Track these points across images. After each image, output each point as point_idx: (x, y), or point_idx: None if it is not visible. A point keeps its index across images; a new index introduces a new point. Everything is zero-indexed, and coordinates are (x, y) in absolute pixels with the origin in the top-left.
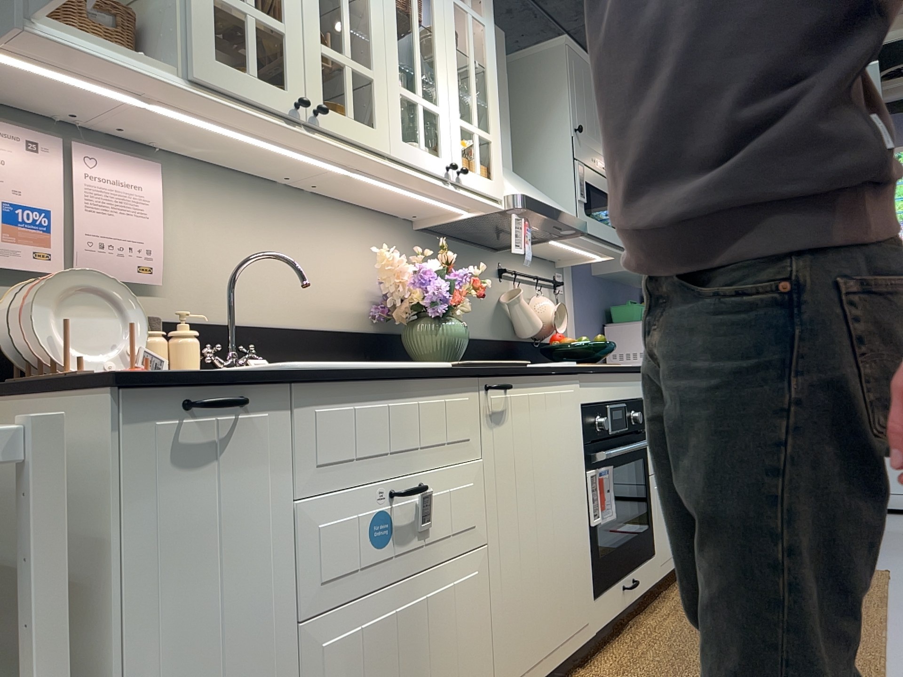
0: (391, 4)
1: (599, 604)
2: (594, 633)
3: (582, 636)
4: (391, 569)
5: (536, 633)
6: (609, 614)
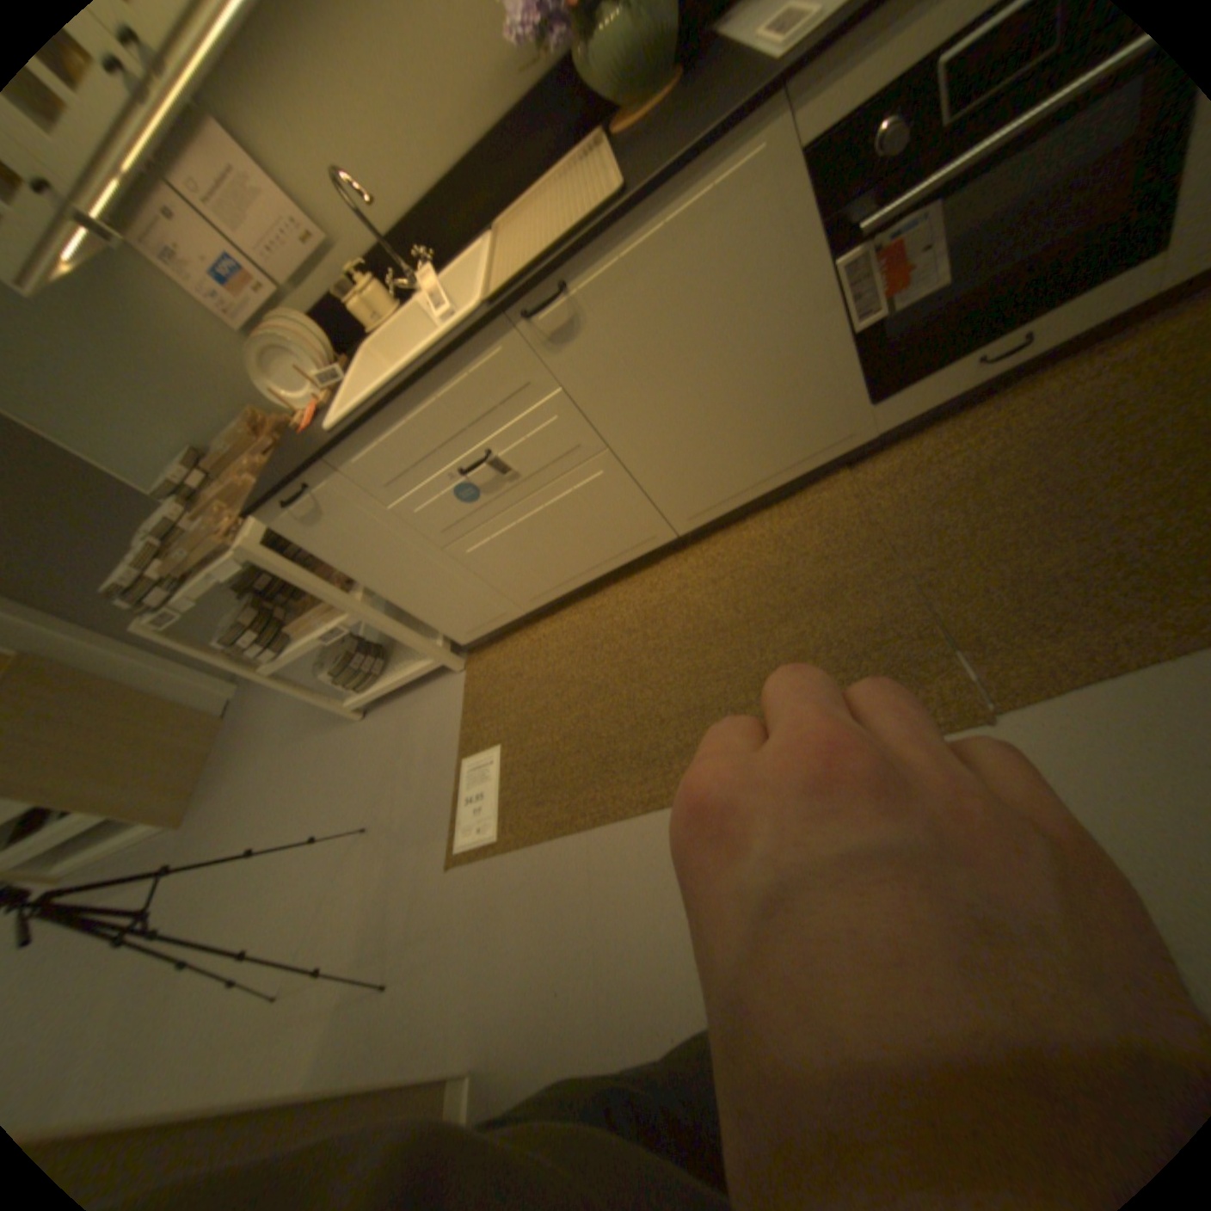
0: None
1: (889, 405)
2: (879, 434)
3: (838, 448)
4: (498, 505)
5: (727, 476)
6: (922, 405)
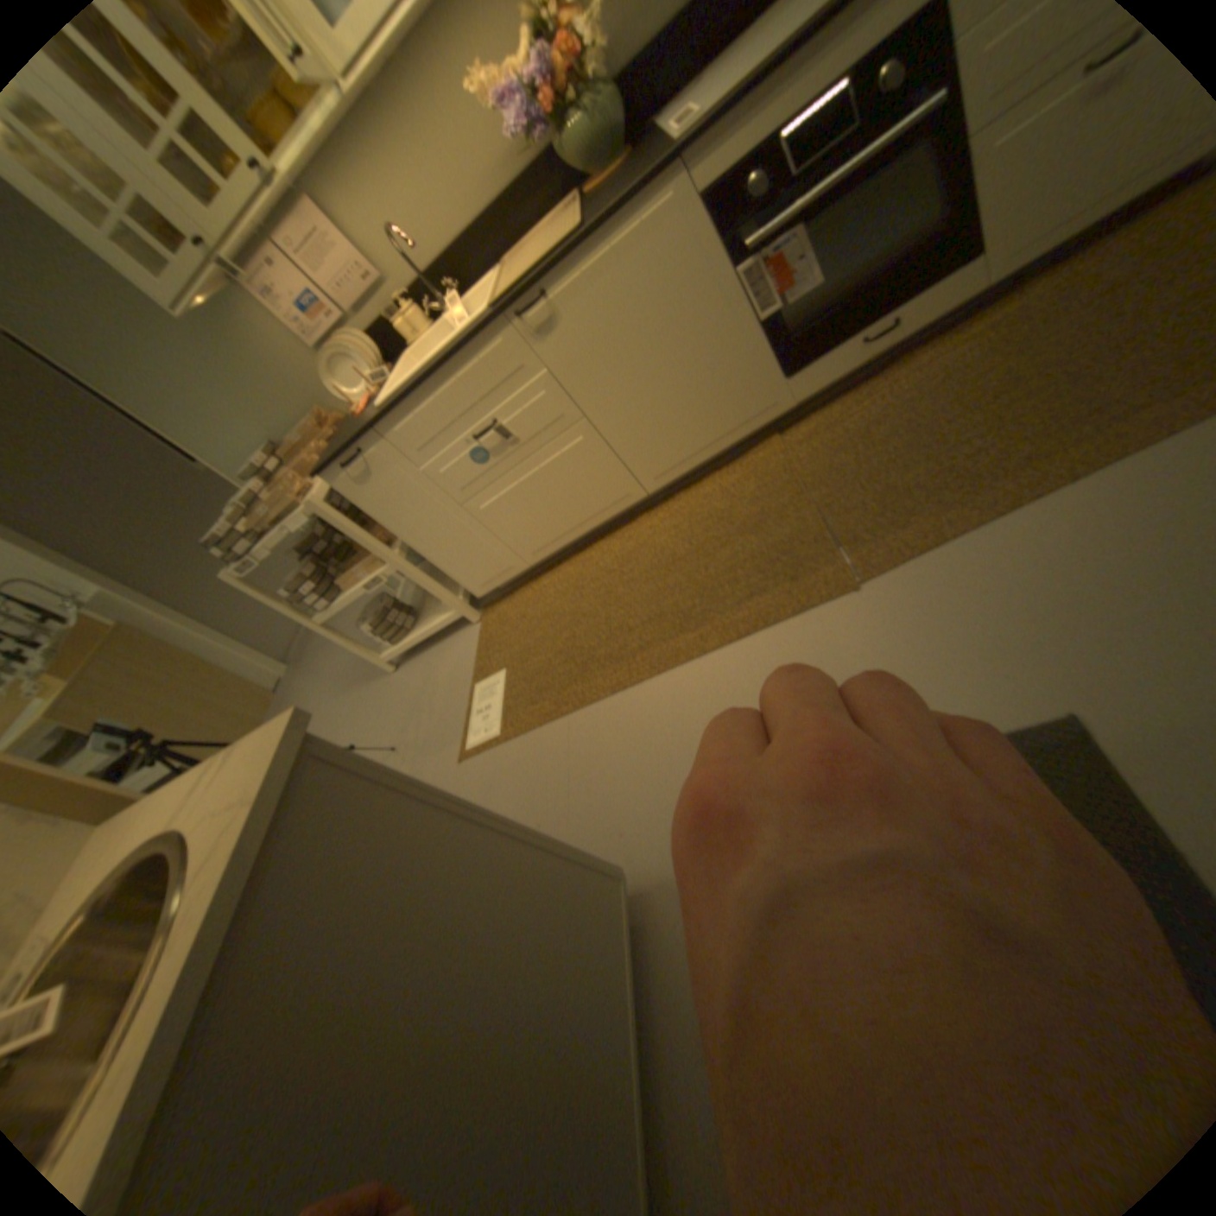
0: None
1: (801, 378)
2: (799, 403)
3: (767, 415)
4: (505, 466)
5: (682, 440)
6: (827, 377)
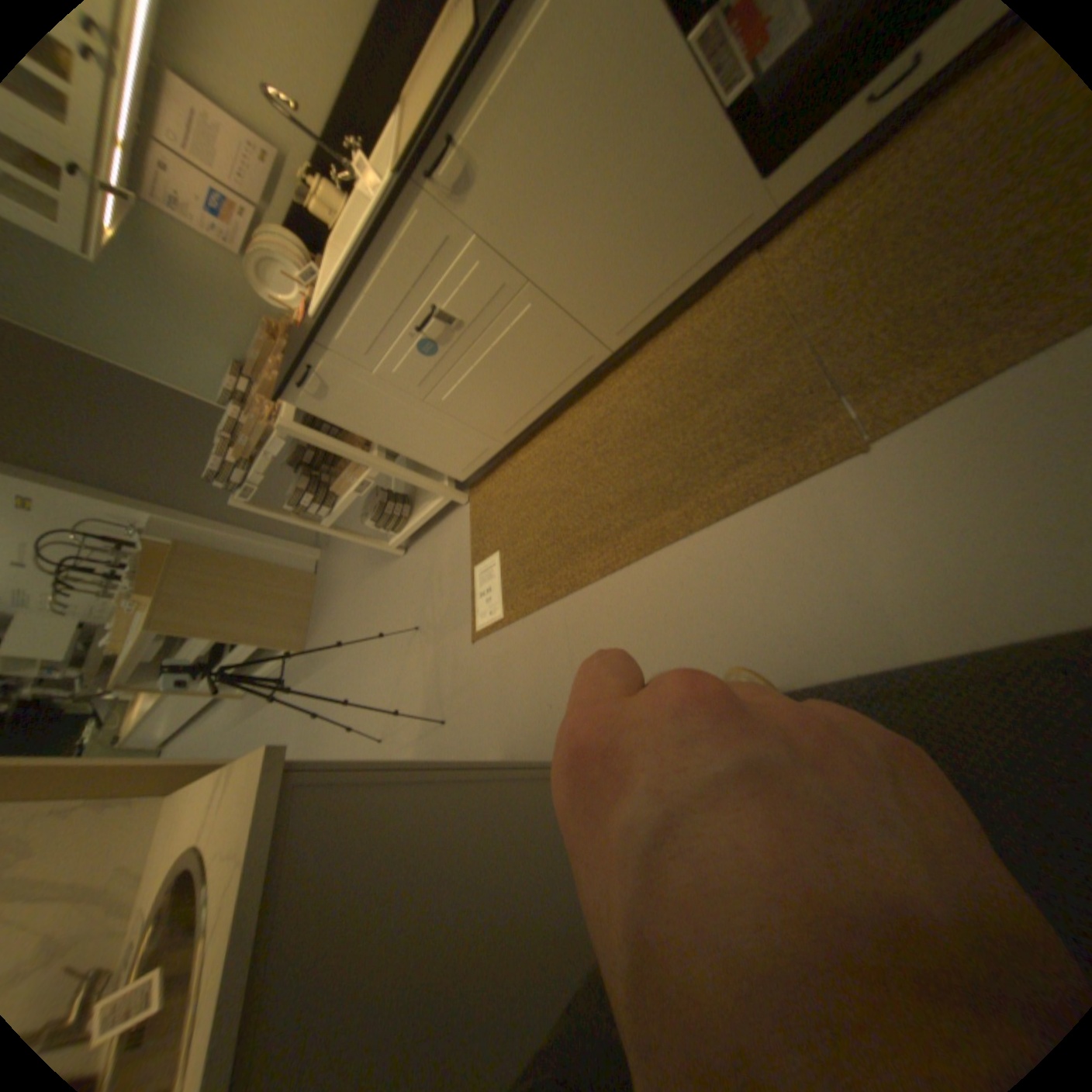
0: None
1: (782, 175)
2: (780, 208)
3: (741, 232)
4: (456, 353)
5: (641, 284)
6: (816, 166)
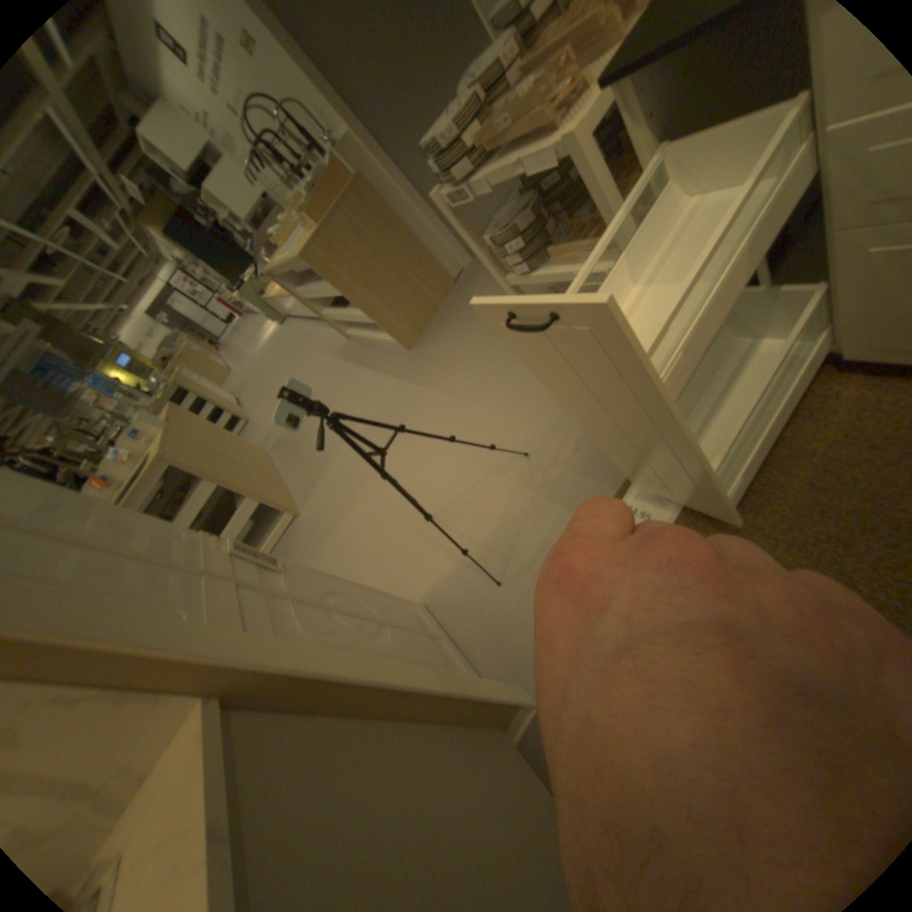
0: None
1: None
2: None
3: None
4: None
5: None
6: None
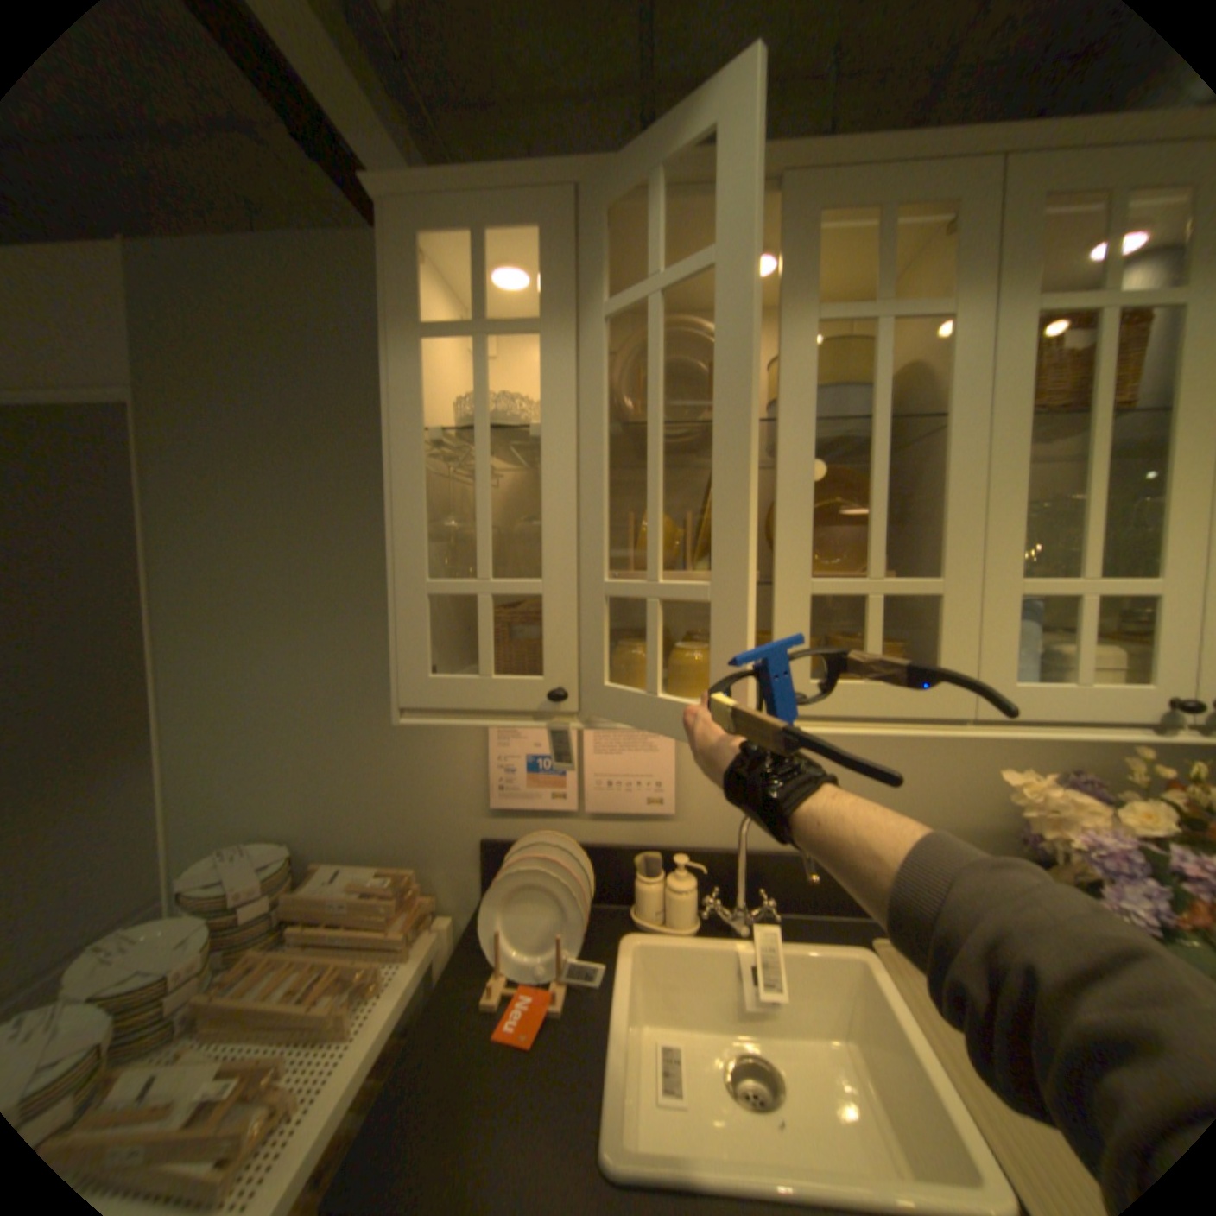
0: (1037, 401)
1: None
2: None
3: None
4: None
5: None
6: None
